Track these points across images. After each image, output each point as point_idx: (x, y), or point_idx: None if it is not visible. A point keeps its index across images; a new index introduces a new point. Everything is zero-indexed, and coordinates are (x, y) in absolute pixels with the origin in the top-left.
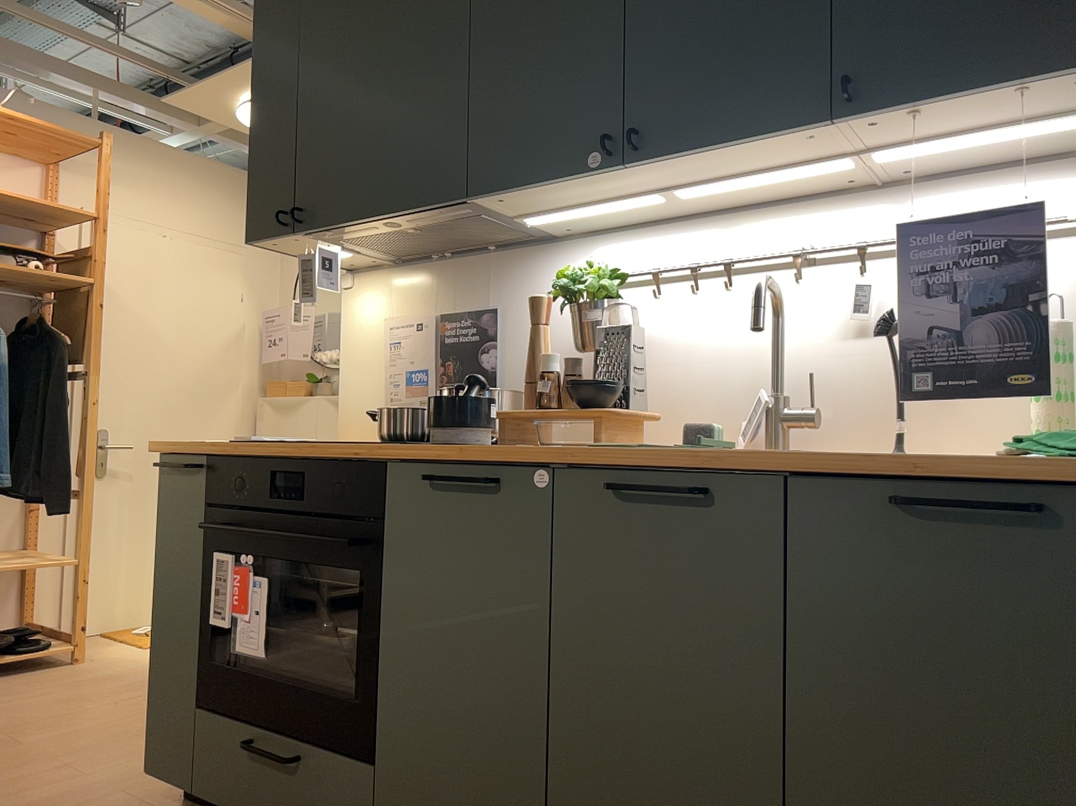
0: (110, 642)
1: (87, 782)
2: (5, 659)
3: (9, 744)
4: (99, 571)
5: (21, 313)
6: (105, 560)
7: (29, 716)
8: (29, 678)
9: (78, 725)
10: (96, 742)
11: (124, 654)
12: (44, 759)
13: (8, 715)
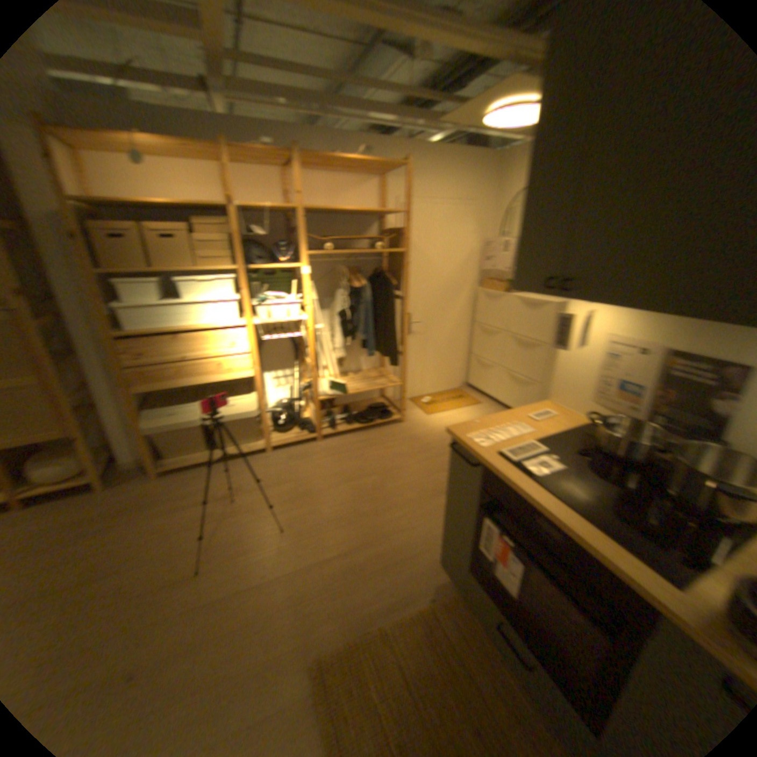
0: (412, 407)
1: (413, 535)
2: (376, 423)
3: (382, 488)
4: (407, 375)
5: (370, 262)
6: (409, 370)
7: (387, 466)
8: (385, 432)
9: (406, 480)
10: (414, 499)
11: (418, 418)
12: (395, 507)
13: (380, 463)
